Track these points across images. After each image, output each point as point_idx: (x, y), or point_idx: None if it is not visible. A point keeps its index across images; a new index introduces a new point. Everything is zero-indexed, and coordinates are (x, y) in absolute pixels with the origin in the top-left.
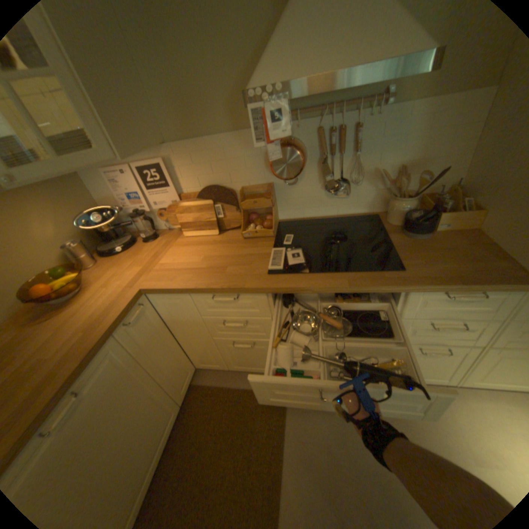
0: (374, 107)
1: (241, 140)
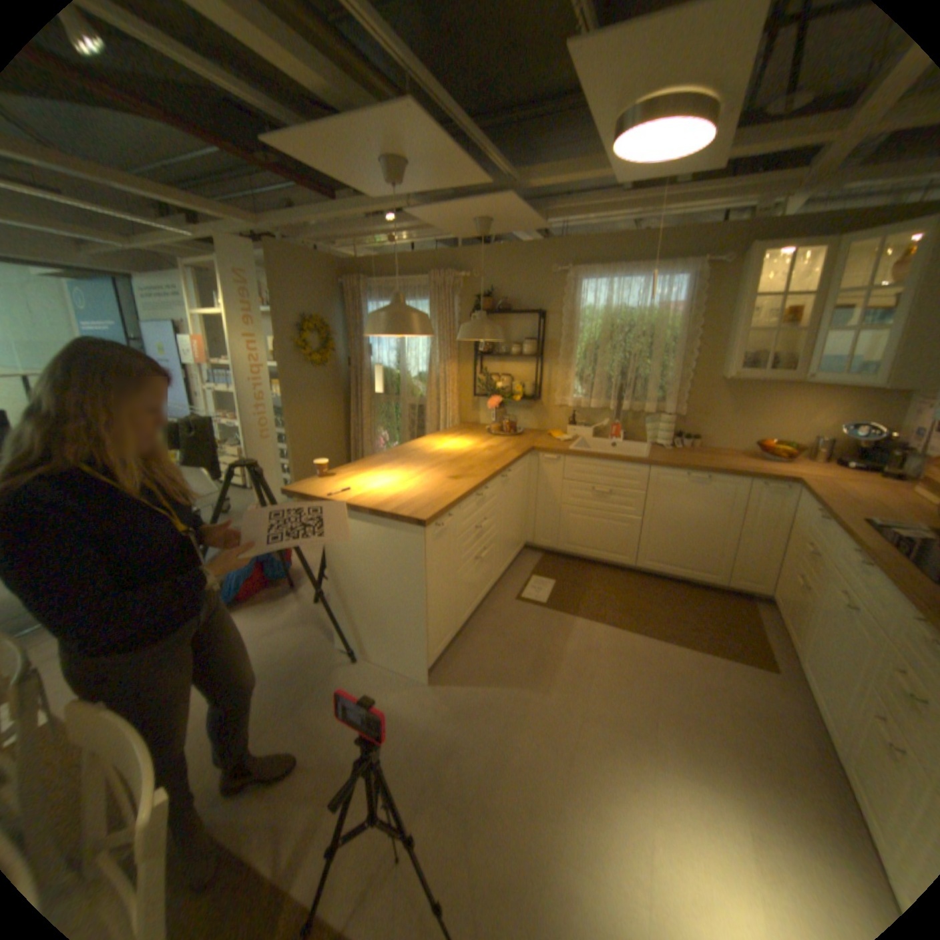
0: None
1: None
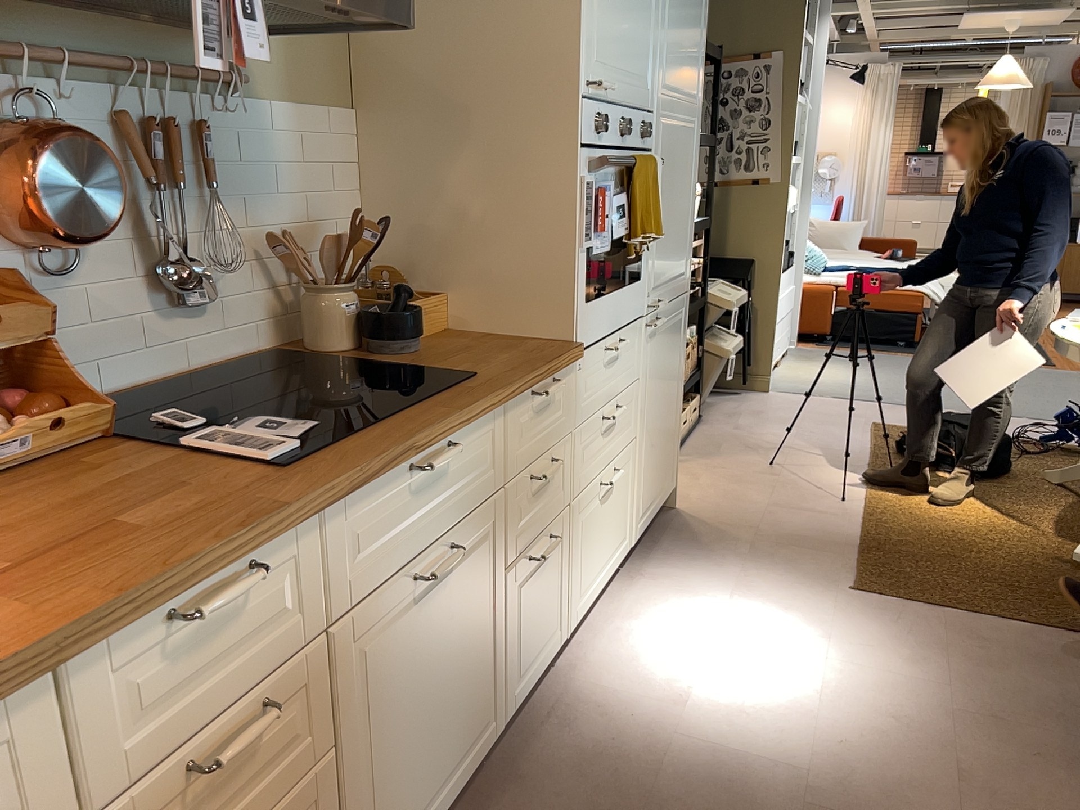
0: (221, 99)
1: None
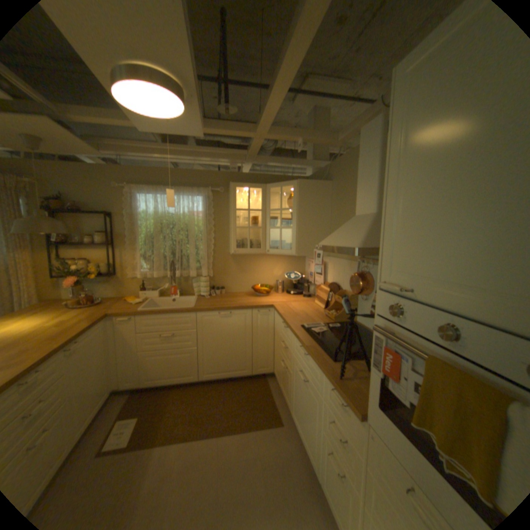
0: None
1: (351, 266)
